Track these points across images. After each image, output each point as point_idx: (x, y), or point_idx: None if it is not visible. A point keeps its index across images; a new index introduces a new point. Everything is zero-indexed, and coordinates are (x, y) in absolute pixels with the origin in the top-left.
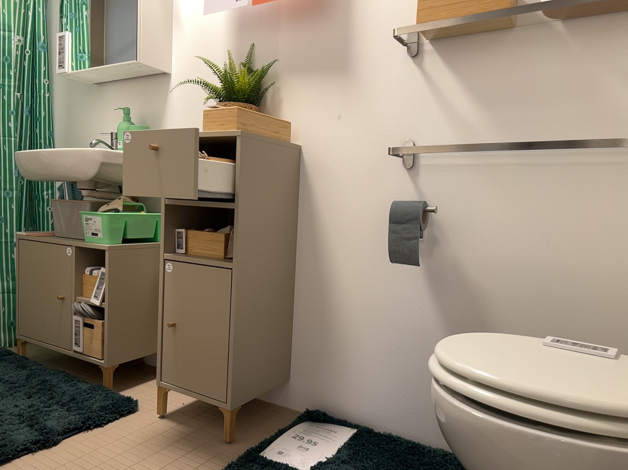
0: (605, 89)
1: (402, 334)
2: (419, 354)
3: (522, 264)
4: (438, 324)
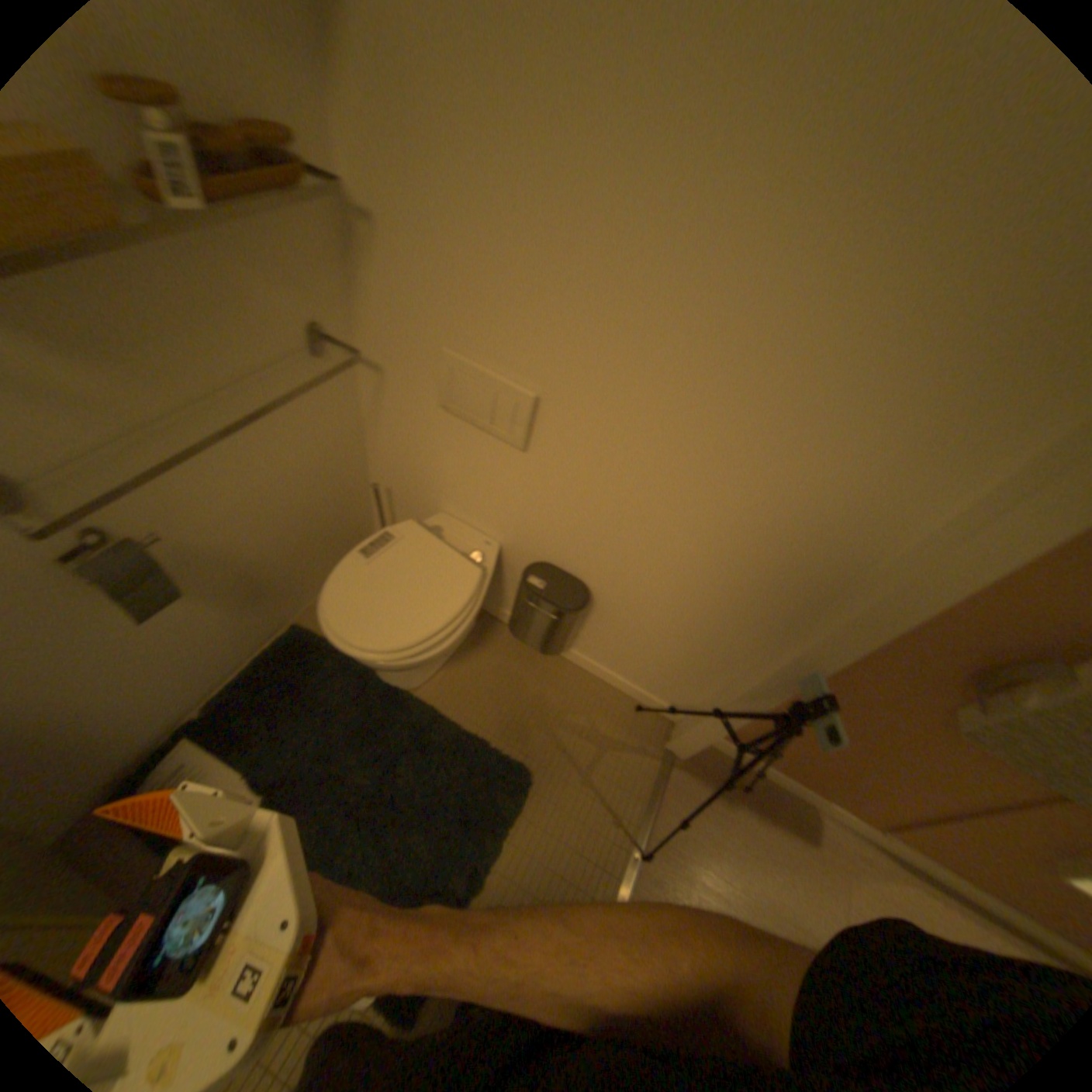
0: (252, 291)
1: (160, 647)
2: (189, 639)
3: (246, 499)
4: (194, 605)
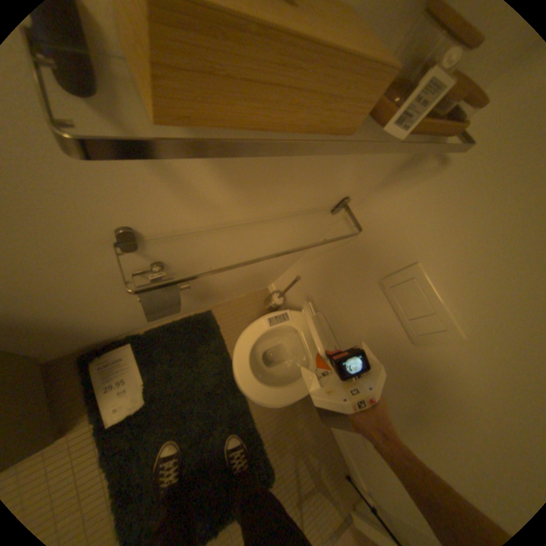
0: (341, 170)
1: None
2: None
3: (237, 262)
4: None
